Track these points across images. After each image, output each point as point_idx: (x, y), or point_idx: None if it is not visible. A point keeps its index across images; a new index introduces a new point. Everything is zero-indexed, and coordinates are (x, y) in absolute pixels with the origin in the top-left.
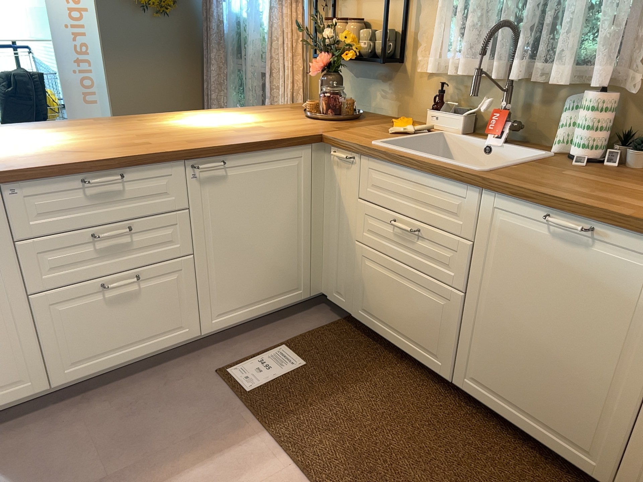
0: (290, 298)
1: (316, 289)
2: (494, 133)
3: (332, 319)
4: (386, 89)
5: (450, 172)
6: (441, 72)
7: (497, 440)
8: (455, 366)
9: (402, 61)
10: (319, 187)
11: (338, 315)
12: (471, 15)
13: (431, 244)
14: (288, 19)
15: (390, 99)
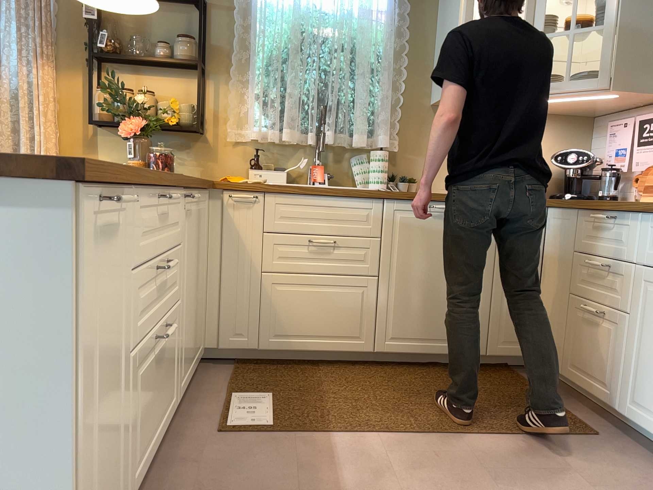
0: (199, 355)
1: (203, 344)
2: (320, 180)
3: (228, 368)
4: (186, 156)
5: (361, 191)
6: (261, 139)
7: (420, 372)
8: (376, 337)
9: (204, 131)
10: (206, 234)
11: (227, 364)
12: (287, 98)
13: (346, 250)
14: (43, 81)
15: (191, 164)
